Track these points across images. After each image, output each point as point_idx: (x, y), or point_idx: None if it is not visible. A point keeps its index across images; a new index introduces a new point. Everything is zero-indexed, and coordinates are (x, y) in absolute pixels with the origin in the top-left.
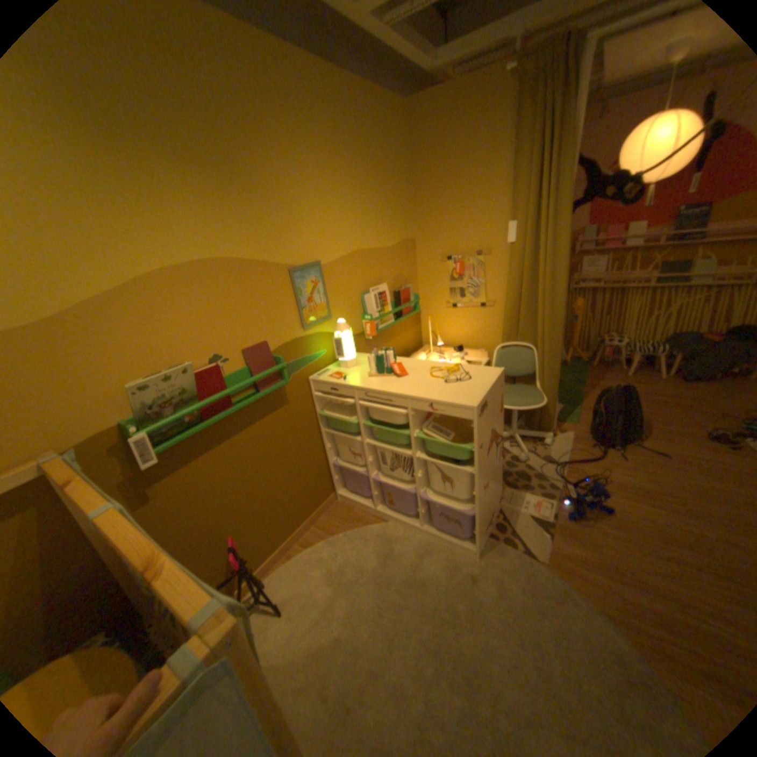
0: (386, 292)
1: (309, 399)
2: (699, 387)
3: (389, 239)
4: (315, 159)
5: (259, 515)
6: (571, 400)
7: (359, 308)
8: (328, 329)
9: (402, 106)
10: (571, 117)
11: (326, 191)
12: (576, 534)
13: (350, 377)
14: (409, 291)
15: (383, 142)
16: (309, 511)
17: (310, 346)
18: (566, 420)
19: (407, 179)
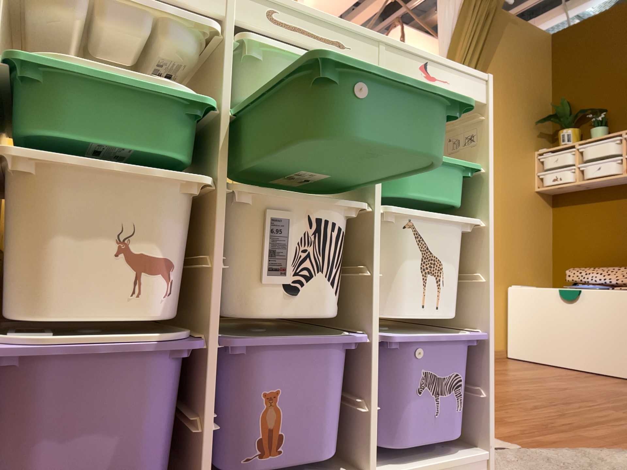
0: None
1: None
2: None
3: None
4: None
5: None
6: None
7: None
8: None
9: None
10: None
11: None
12: None
13: None
14: None
15: None
16: None
17: None
18: None
19: None
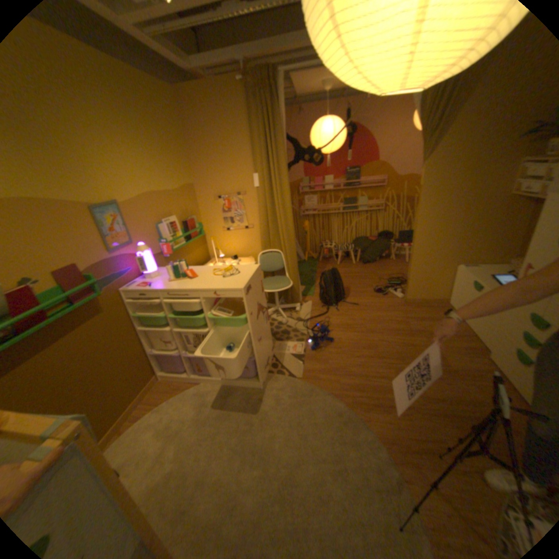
0: (177, 222)
1: (122, 306)
2: (369, 266)
3: (173, 184)
4: (101, 123)
5: (88, 405)
6: (309, 283)
7: (156, 235)
8: (132, 251)
9: (170, 91)
10: (278, 114)
11: (115, 148)
12: (315, 357)
13: (155, 284)
14: (194, 221)
15: (159, 115)
16: (134, 393)
17: (118, 265)
18: (307, 294)
19: (182, 142)
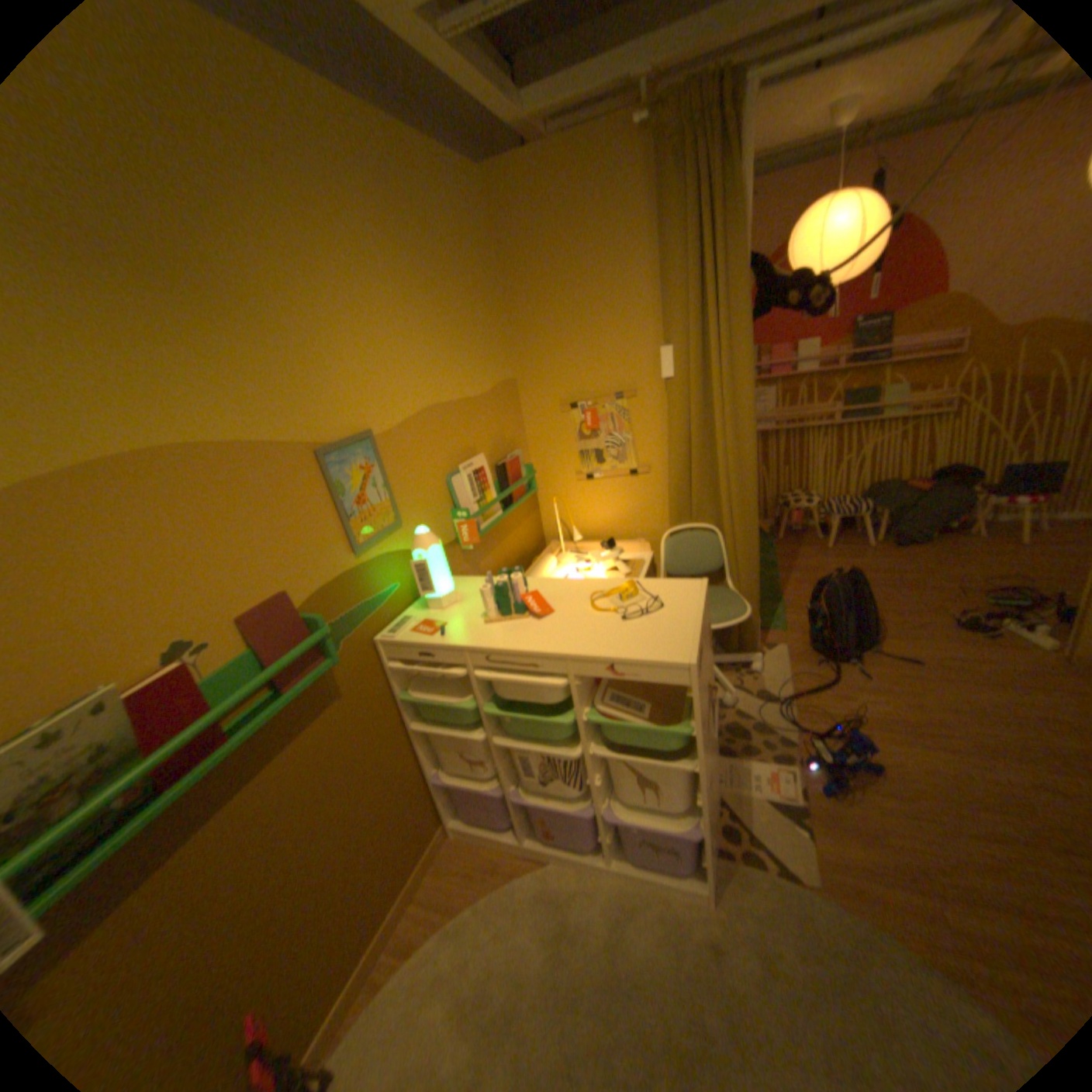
0: (485, 468)
1: (378, 677)
2: (918, 554)
3: (478, 384)
4: (342, 254)
5: (306, 931)
6: (766, 595)
7: (445, 501)
8: (399, 546)
9: (475, 177)
10: (738, 193)
11: (369, 309)
12: (842, 820)
13: (452, 628)
14: (518, 462)
15: (453, 232)
16: (400, 879)
17: (371, 582)
18: (770, 627)
19: (495, 289)
